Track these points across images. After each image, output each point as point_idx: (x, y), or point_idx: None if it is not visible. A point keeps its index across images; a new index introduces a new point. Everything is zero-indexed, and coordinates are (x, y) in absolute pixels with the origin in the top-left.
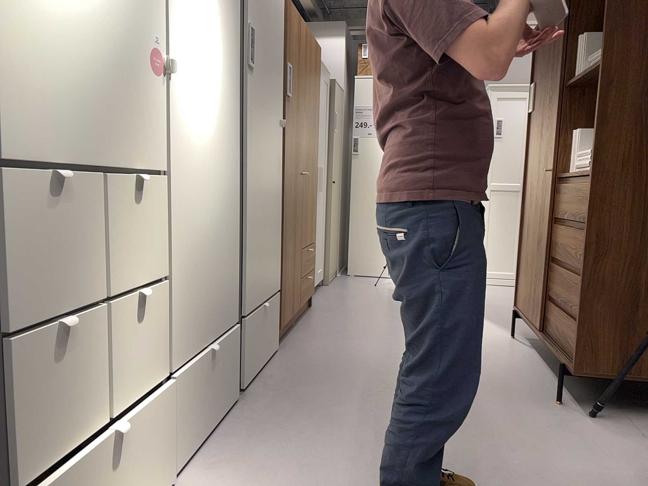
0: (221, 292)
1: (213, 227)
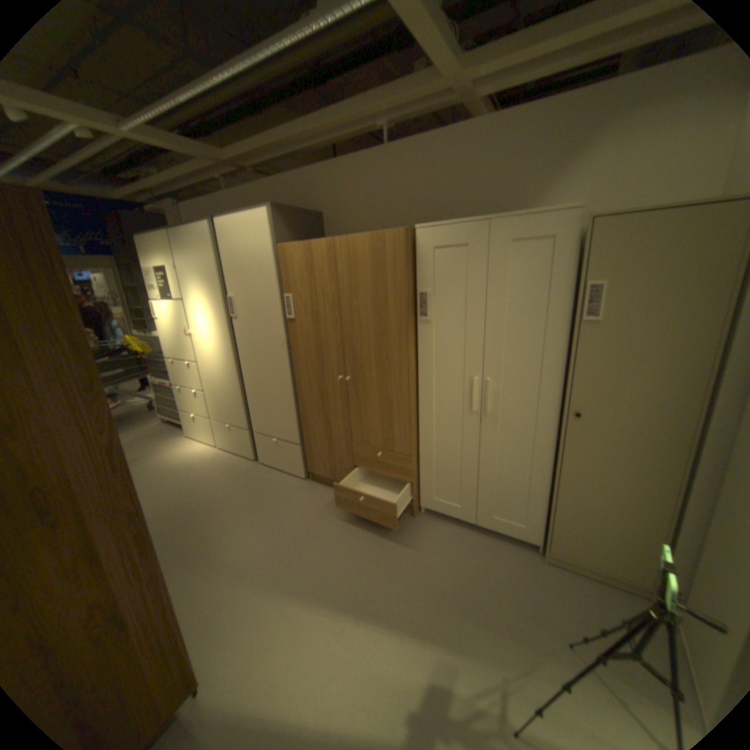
0: (235, 412)
1: (225, 386)
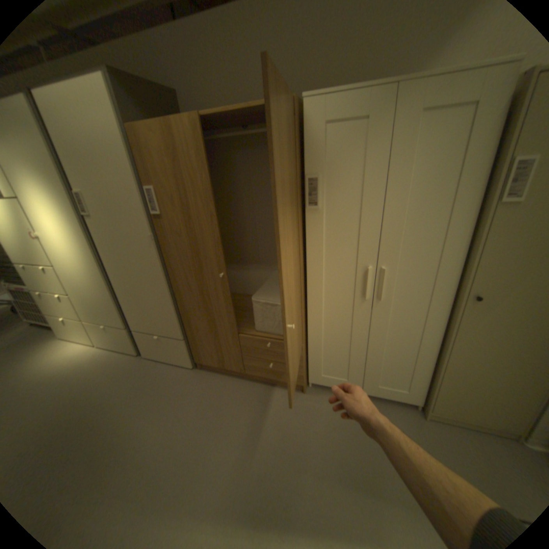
0: (108, 313)
1: (91, 288)
